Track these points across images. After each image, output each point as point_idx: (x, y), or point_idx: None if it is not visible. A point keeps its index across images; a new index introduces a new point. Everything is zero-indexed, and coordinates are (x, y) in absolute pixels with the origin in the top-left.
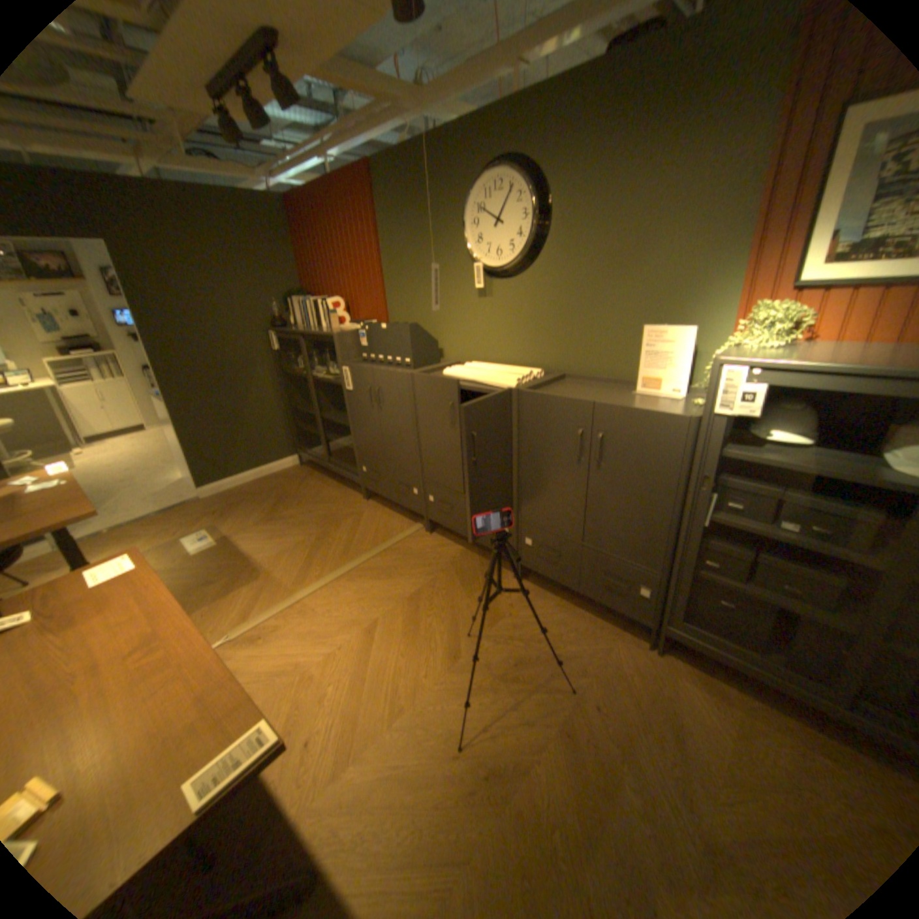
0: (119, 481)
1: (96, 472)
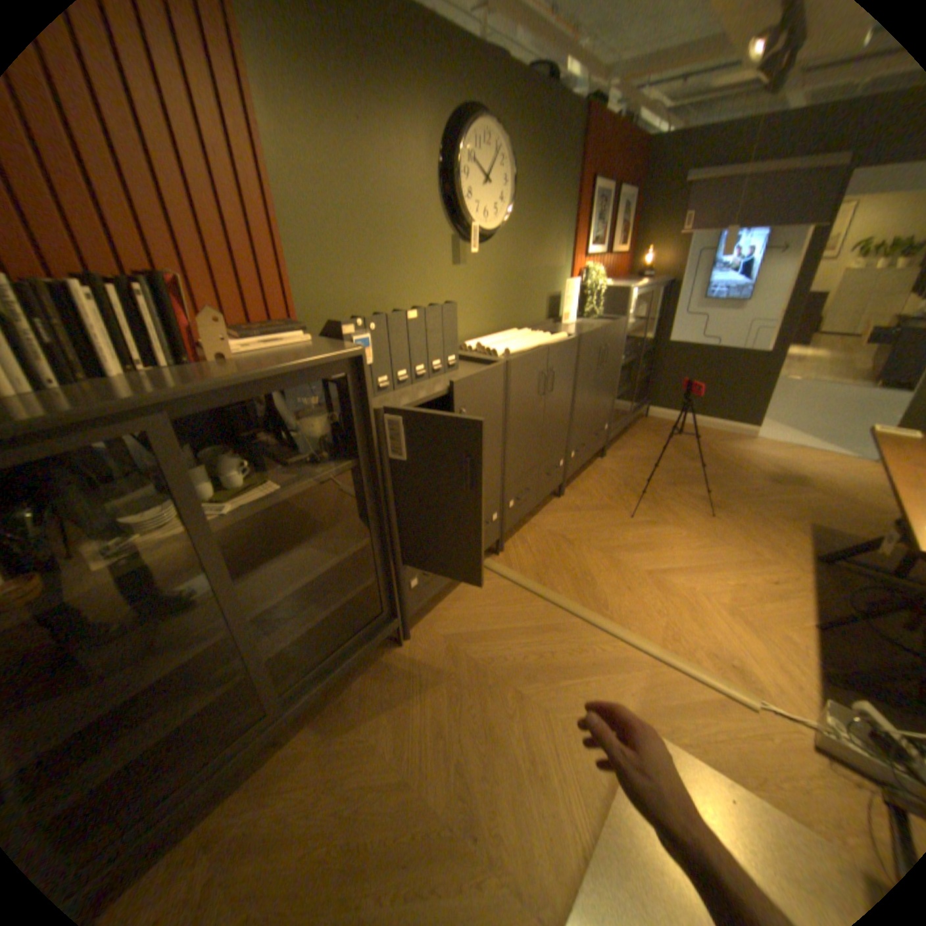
0: None
1: None
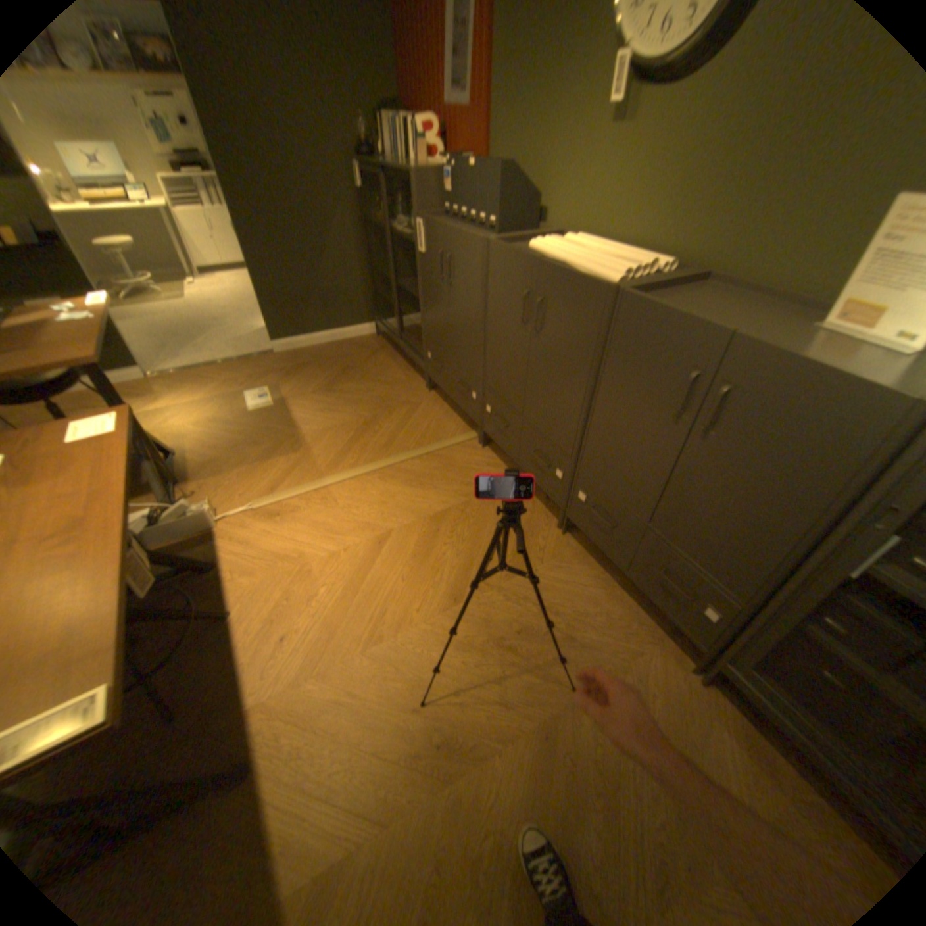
0: (214, 320)
1: (199, 307)
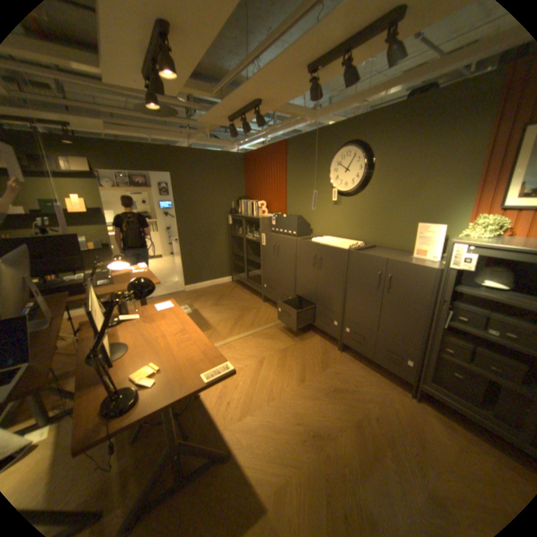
0: None
1: None
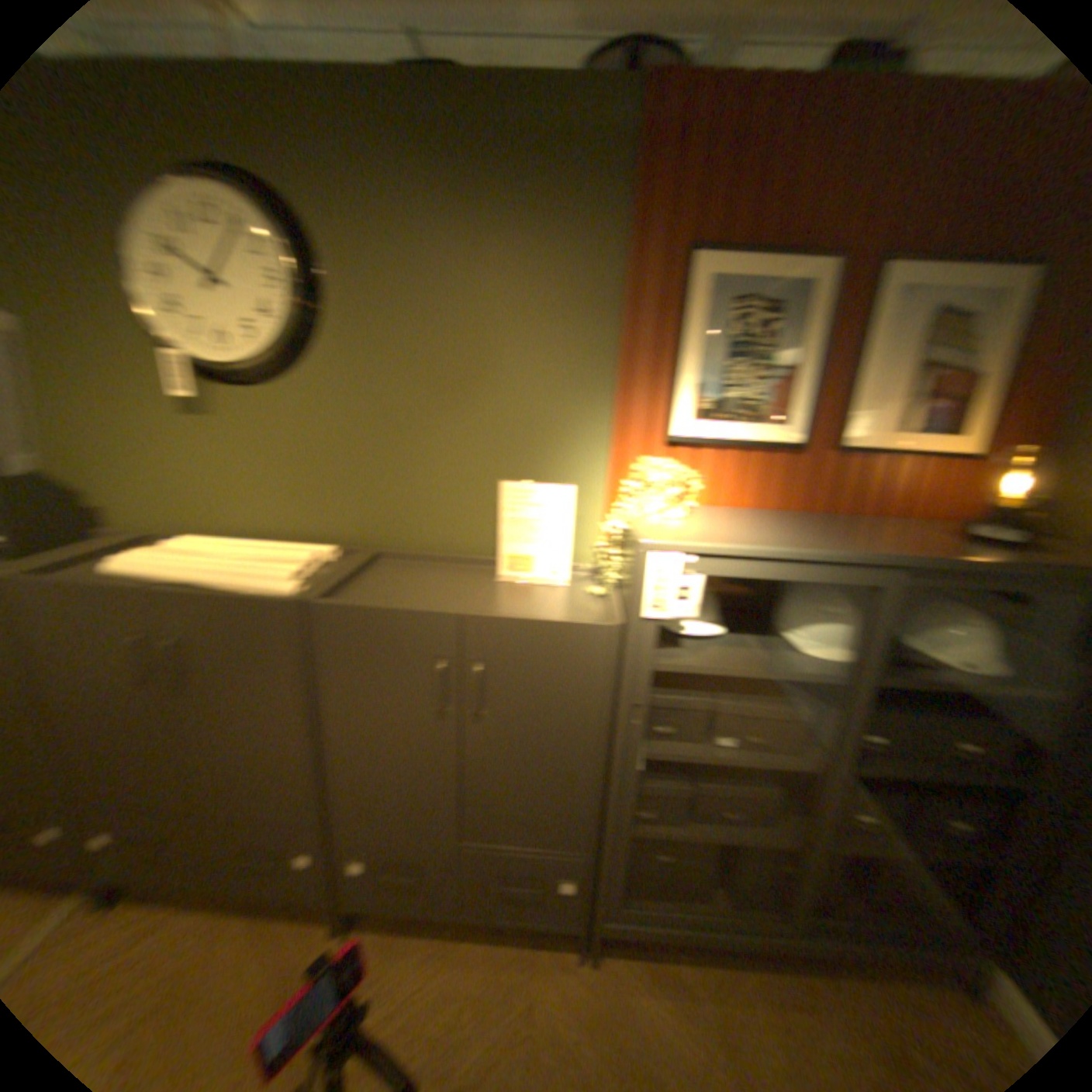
0: None
1: None
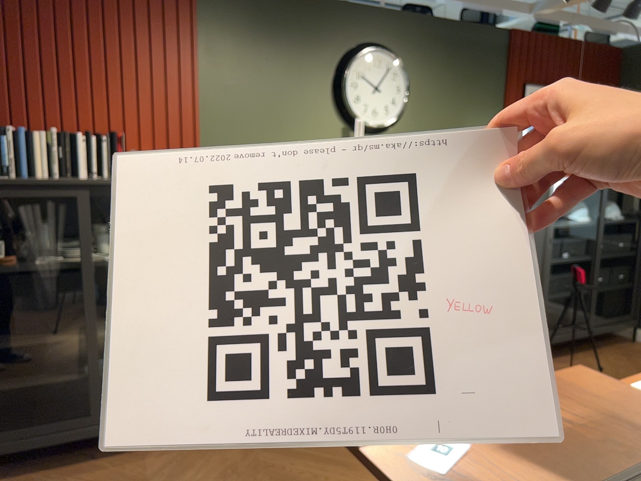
0: None
1: None
